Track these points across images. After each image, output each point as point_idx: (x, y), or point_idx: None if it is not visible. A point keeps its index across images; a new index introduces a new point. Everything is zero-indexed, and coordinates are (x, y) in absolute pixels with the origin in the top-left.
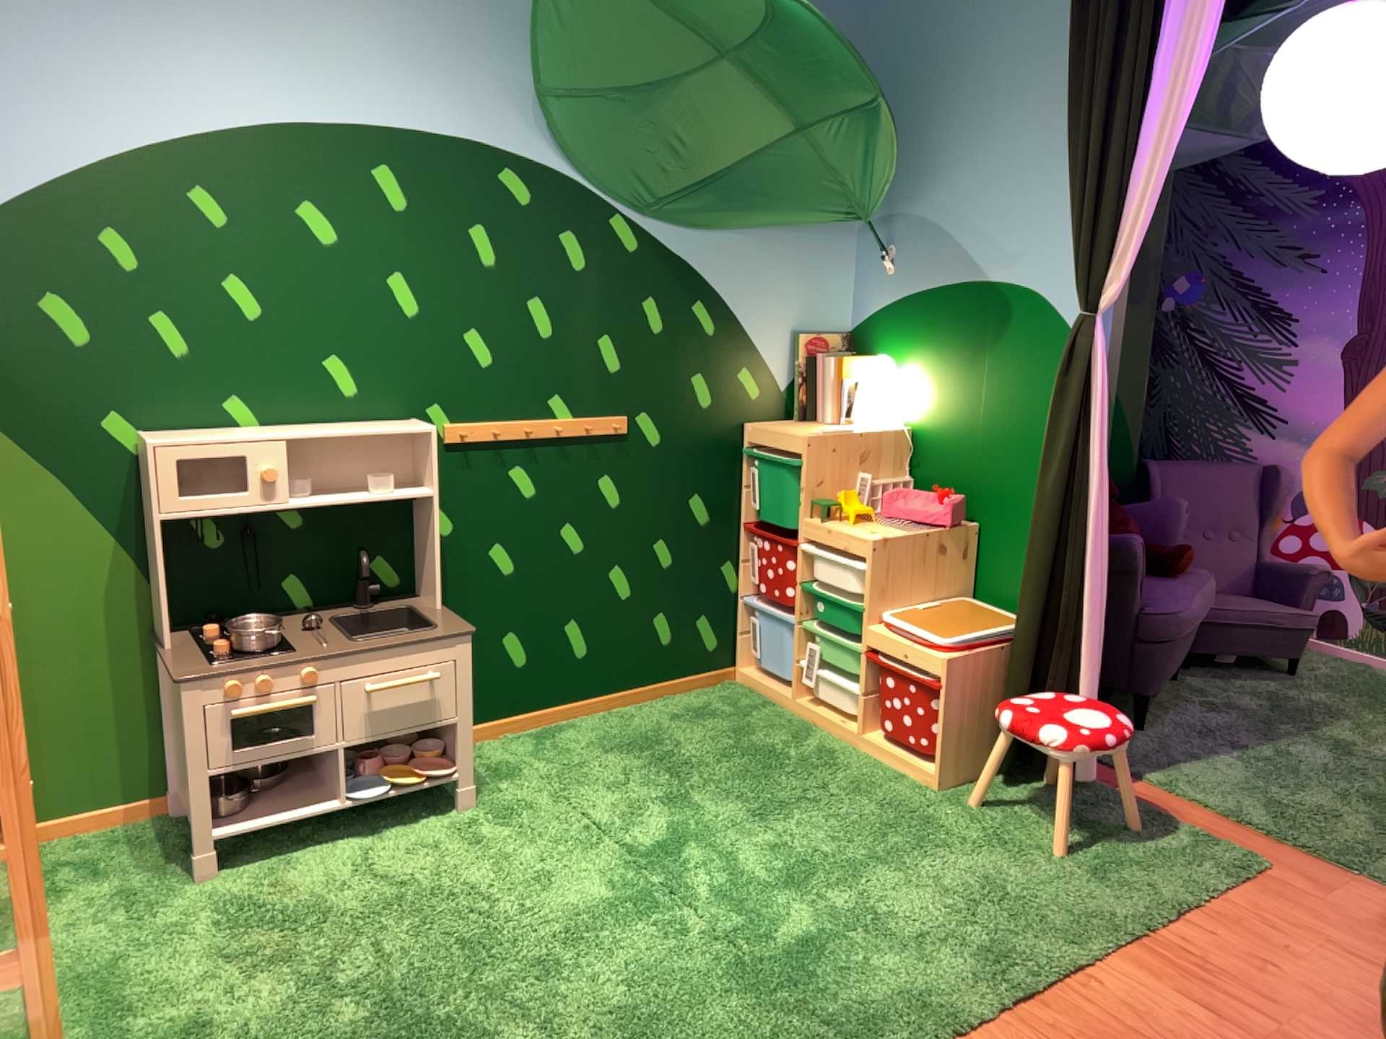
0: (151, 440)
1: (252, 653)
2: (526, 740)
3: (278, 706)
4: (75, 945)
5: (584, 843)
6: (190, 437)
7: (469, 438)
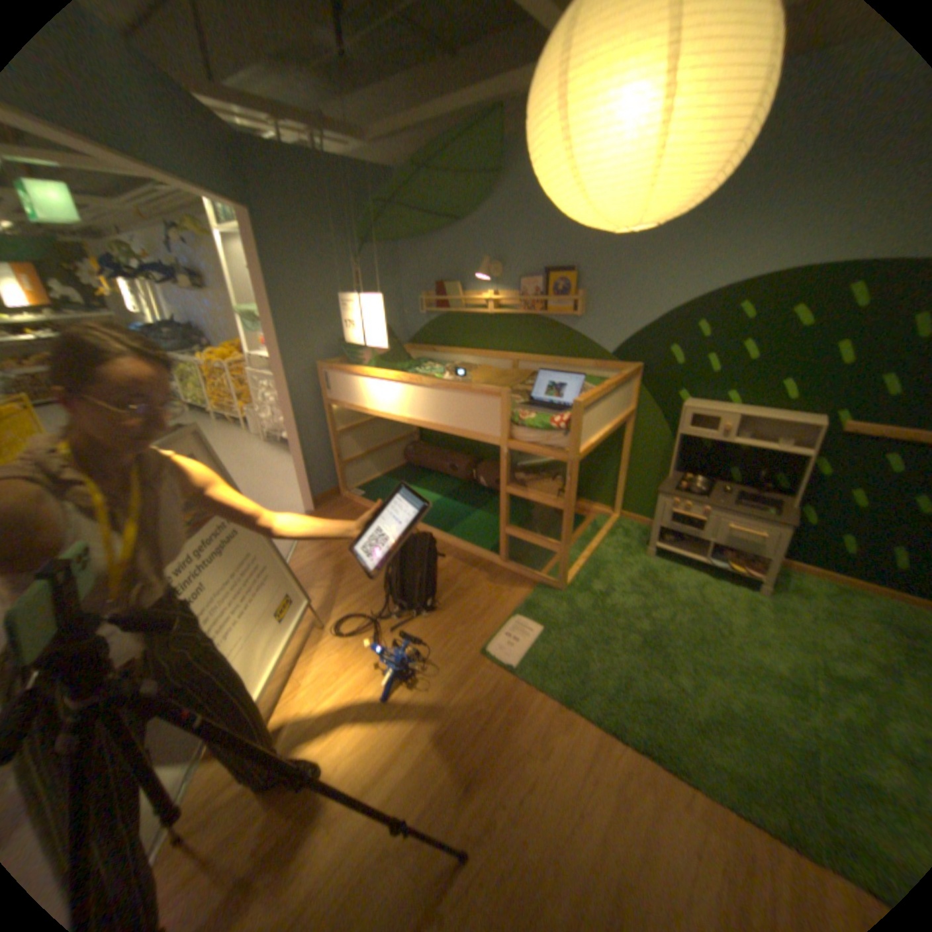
0: (684, 404)
1: (690, 493)
2: (834, 589)
3: (689, 516)
4: (603, 552)
5: (803, 648)
6: (702, 405)
7: (861, 432)
